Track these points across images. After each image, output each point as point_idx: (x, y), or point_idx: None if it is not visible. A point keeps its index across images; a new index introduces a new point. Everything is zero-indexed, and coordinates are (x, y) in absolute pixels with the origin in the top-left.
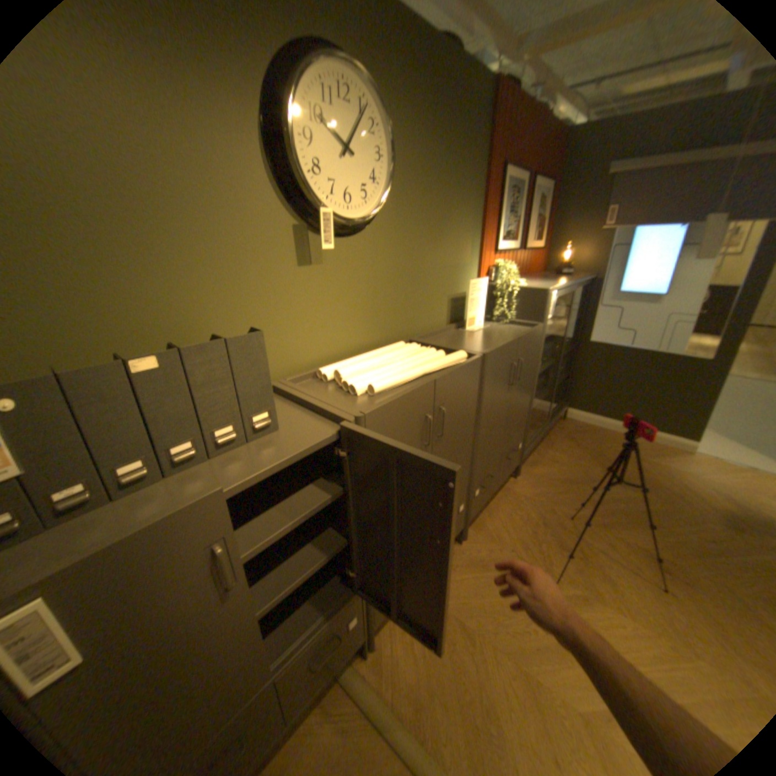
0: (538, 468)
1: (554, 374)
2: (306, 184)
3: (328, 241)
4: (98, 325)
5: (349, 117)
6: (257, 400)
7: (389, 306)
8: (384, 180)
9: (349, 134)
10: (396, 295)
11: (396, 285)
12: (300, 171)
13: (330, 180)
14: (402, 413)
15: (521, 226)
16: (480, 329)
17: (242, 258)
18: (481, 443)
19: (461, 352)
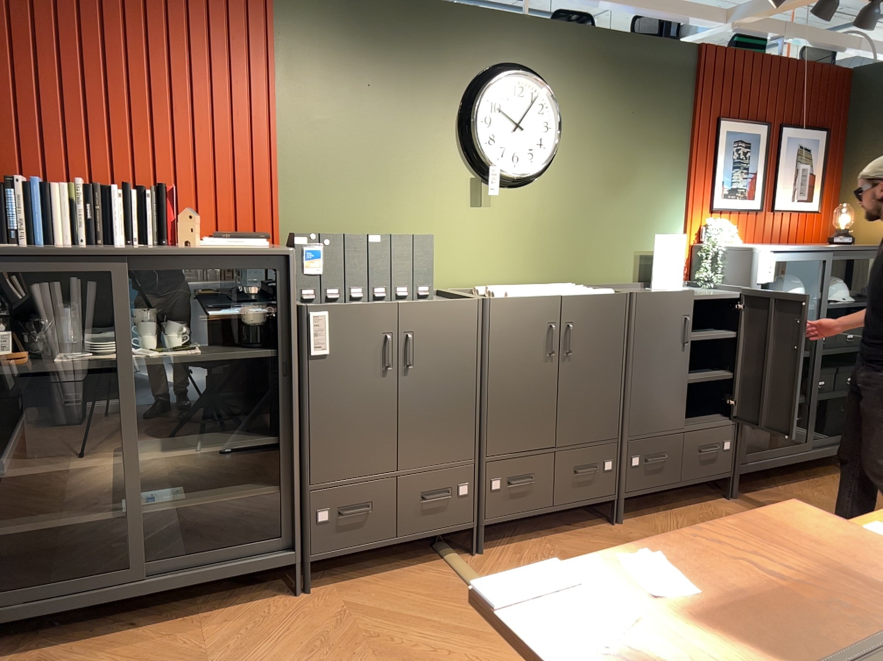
0: (773, 498)
1: (811, 373)
2: (482, 151)
3: (498, 190)
4: (349, 227)
5: (522, 107)
6: (423, 277)
7: (555, 250)
8: (556, 144)
9: (522, 117)
10: (564, 240)
11: (564, 231)
12: (479, 144)
13: (503, 147)
14: (525, 312)
15: (759, 183)
16: (673, 290)
17: (432, 198)
18: (638, 396)
19: (610, 289)
